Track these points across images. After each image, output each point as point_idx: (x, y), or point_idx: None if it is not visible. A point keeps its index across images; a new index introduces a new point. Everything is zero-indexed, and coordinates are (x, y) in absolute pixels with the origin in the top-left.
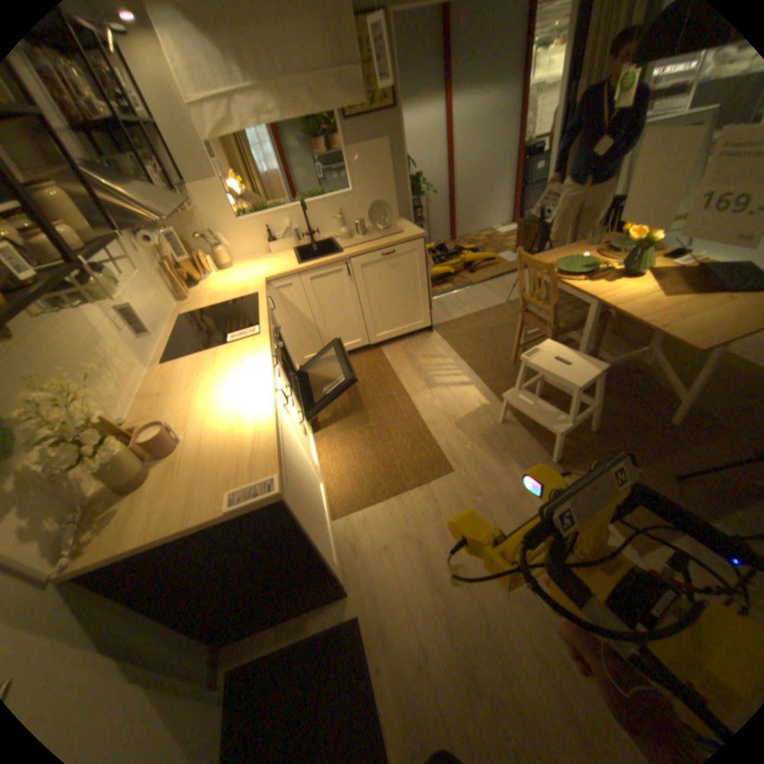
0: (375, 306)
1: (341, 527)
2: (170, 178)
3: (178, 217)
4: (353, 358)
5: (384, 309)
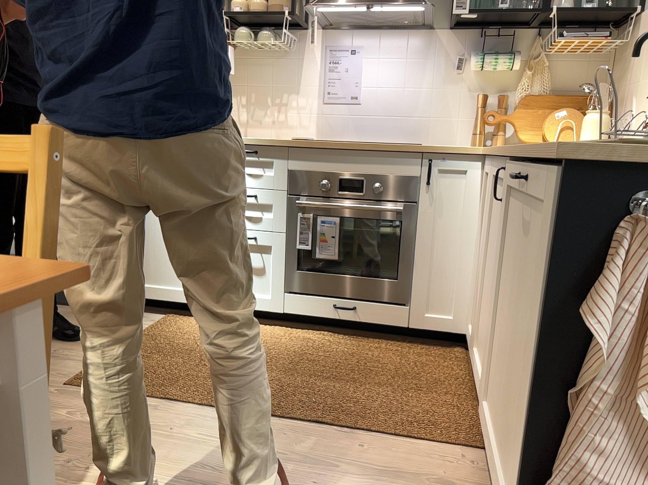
0: (504, 324)
1: (151, 316)
2: (638, 3)
3: (621, 64)
4: (474, 408)
5: (506, 351)
